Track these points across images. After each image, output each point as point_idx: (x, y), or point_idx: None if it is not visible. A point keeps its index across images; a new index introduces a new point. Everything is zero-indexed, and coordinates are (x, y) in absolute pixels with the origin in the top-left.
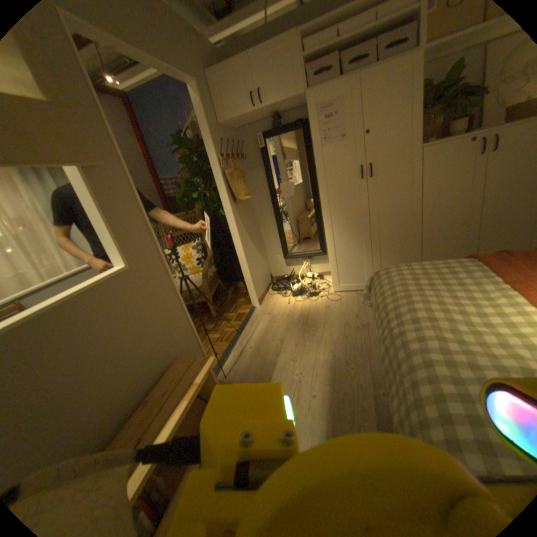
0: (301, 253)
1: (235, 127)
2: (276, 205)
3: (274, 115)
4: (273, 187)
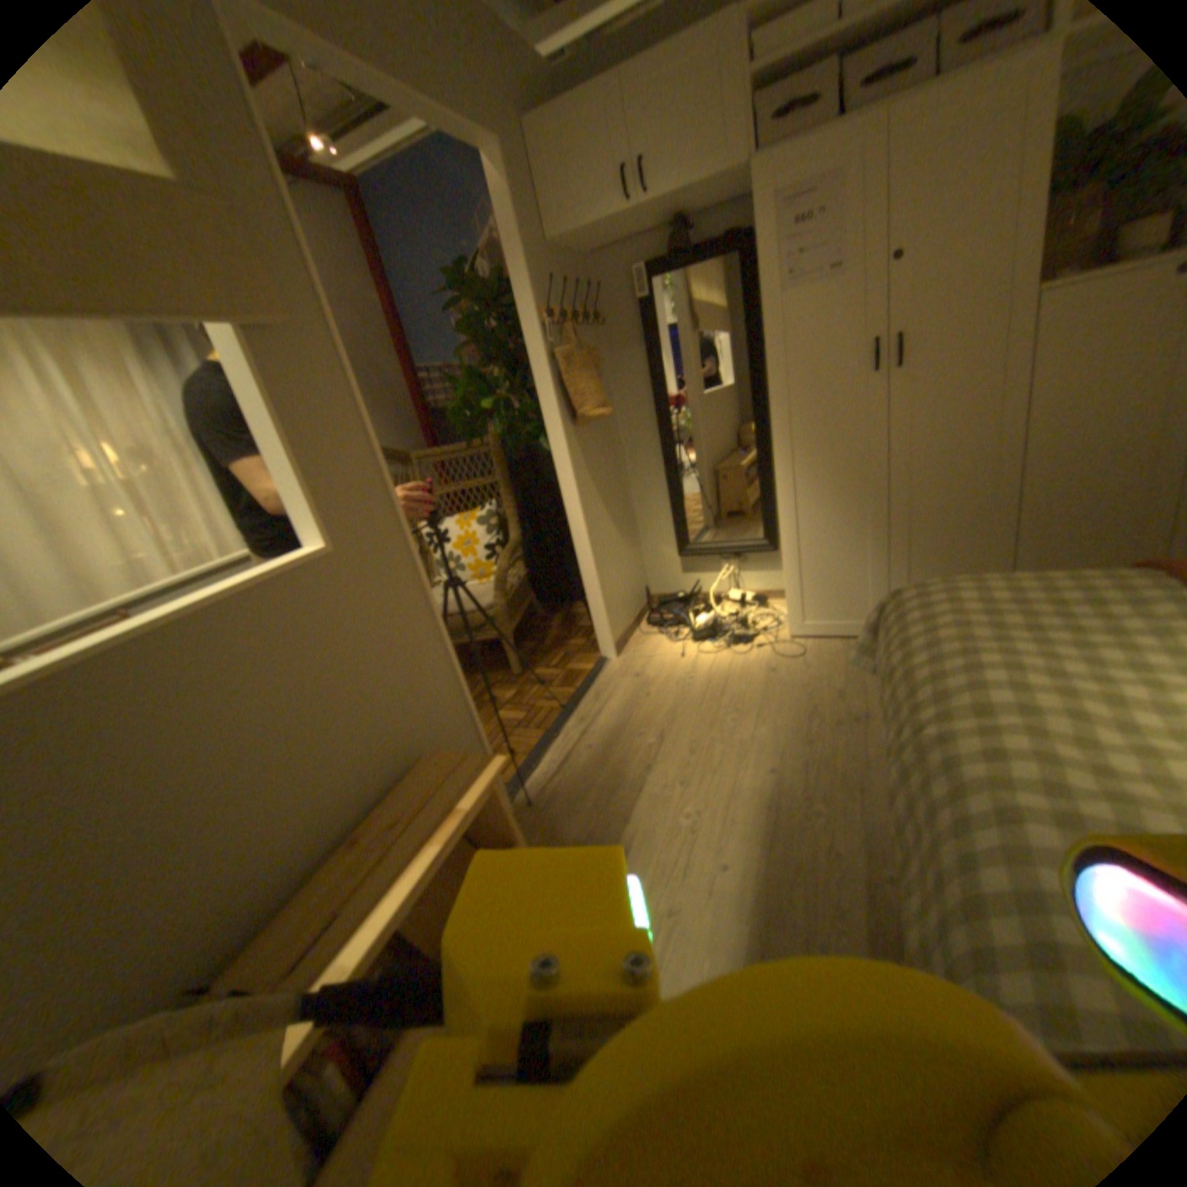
0: (720, 545)
1: (583, 251)
2: (667, 432)
3: (674, 222)
4: (664, 389)
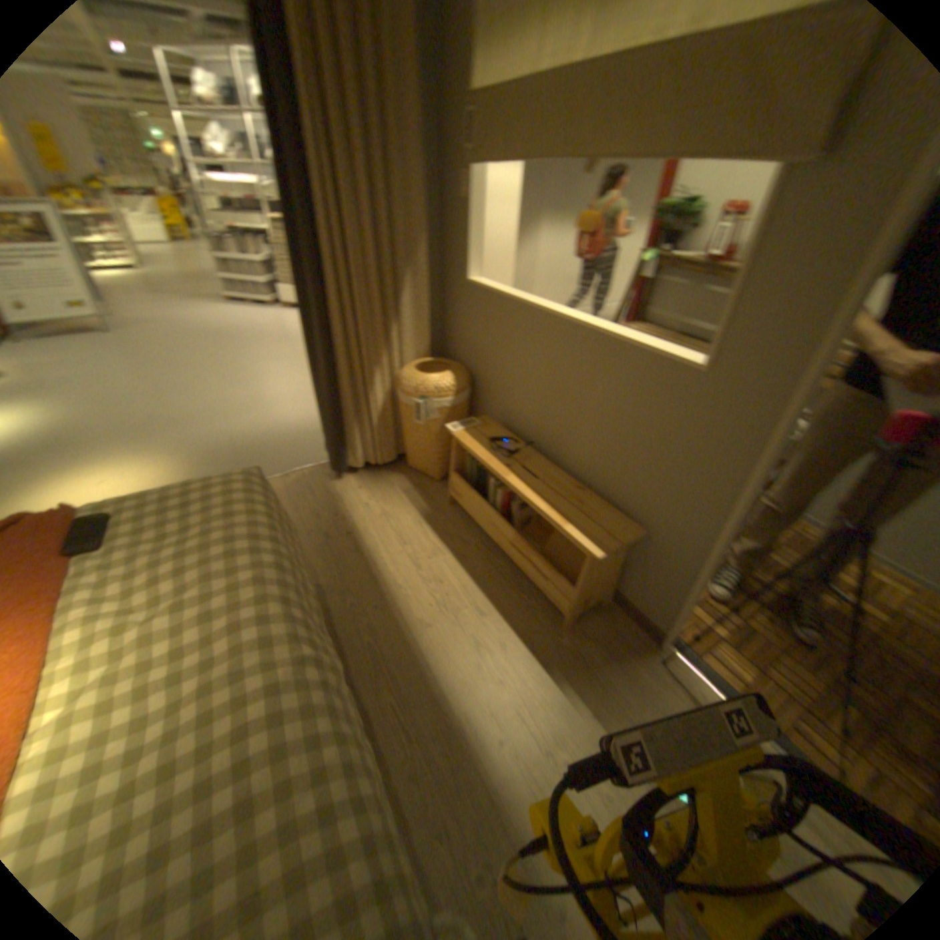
0: None
1: None
2: None
3: None
4: None
